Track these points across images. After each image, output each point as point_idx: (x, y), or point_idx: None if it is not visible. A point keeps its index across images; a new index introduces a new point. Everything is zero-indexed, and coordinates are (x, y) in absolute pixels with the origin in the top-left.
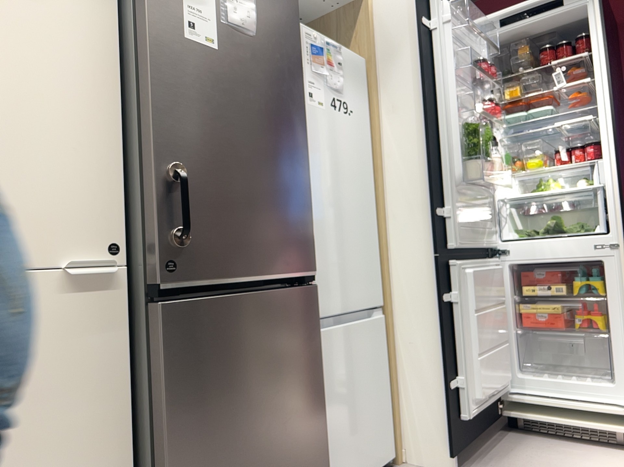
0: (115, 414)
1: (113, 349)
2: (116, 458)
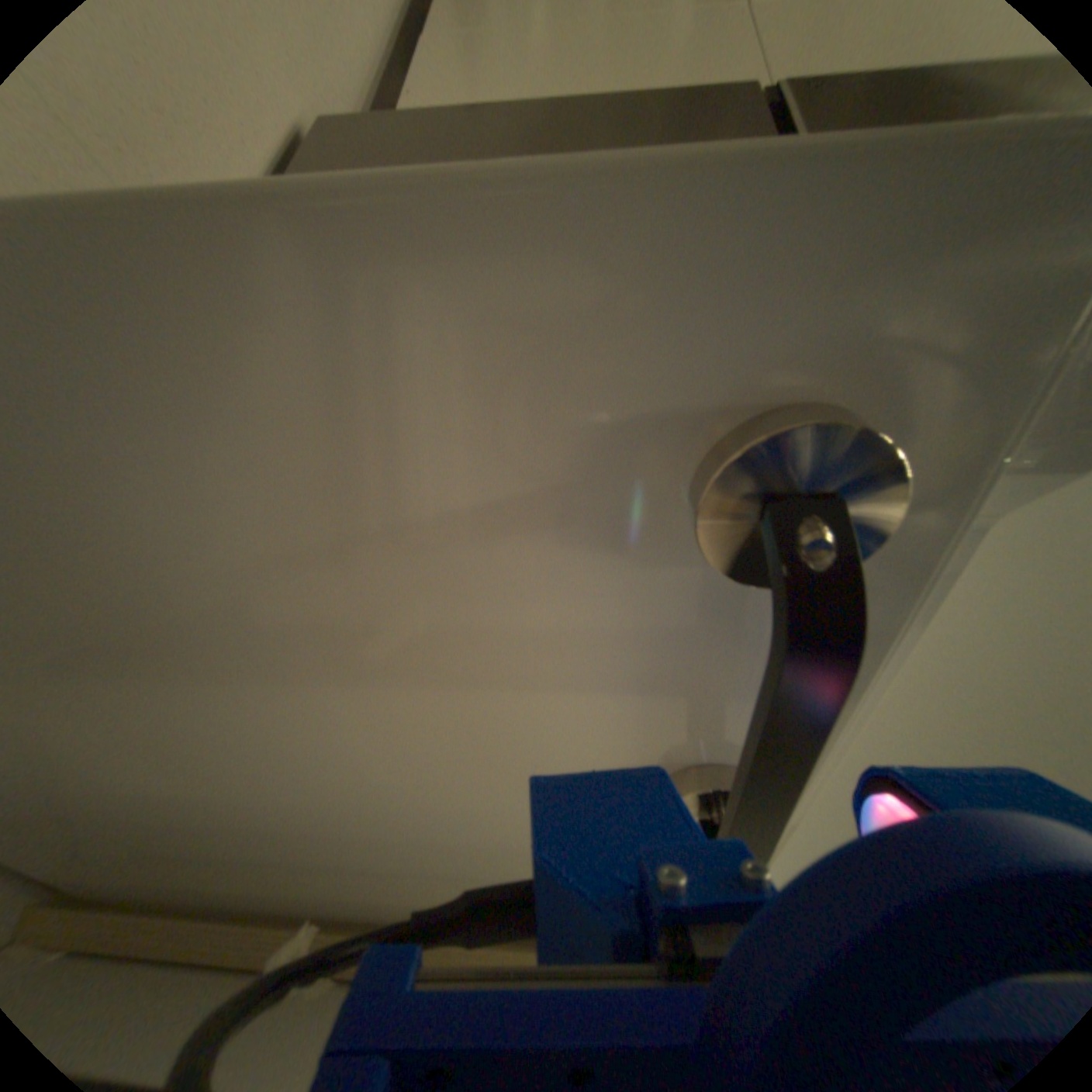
0: None
1: None
2: None
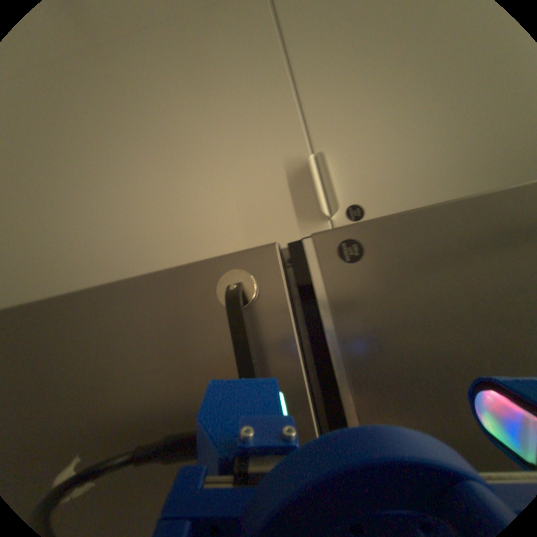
0: (150, 267)
1: (226, 249)
2: (101, 278)
